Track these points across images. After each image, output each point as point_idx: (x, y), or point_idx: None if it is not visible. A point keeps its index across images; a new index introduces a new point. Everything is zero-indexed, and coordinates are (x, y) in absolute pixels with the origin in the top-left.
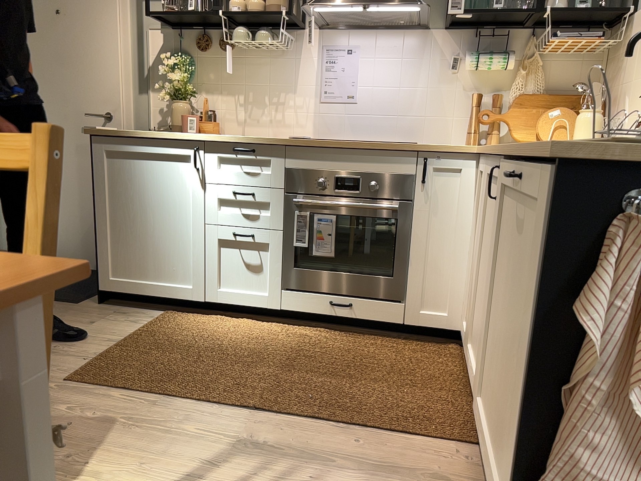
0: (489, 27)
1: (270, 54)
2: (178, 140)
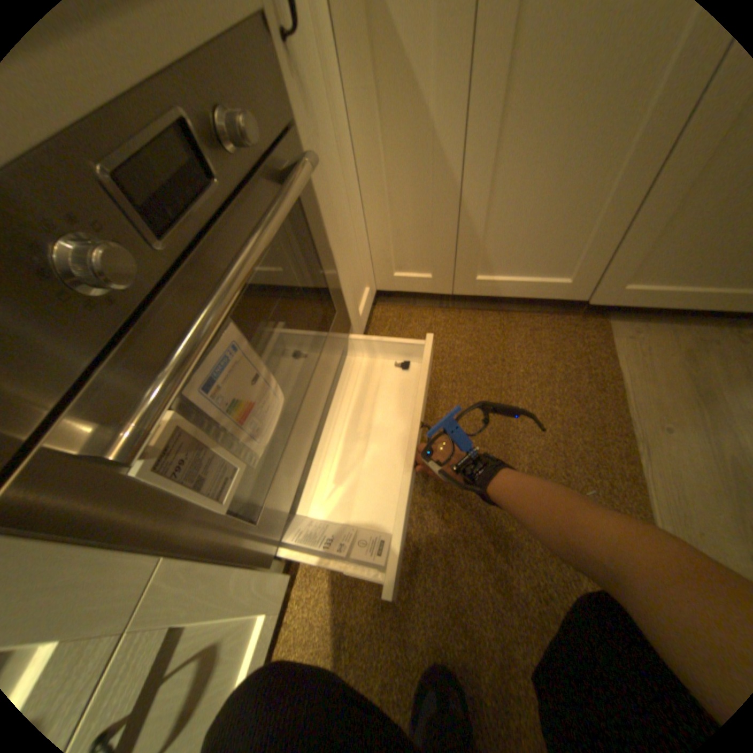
0: None
1: None
2: None
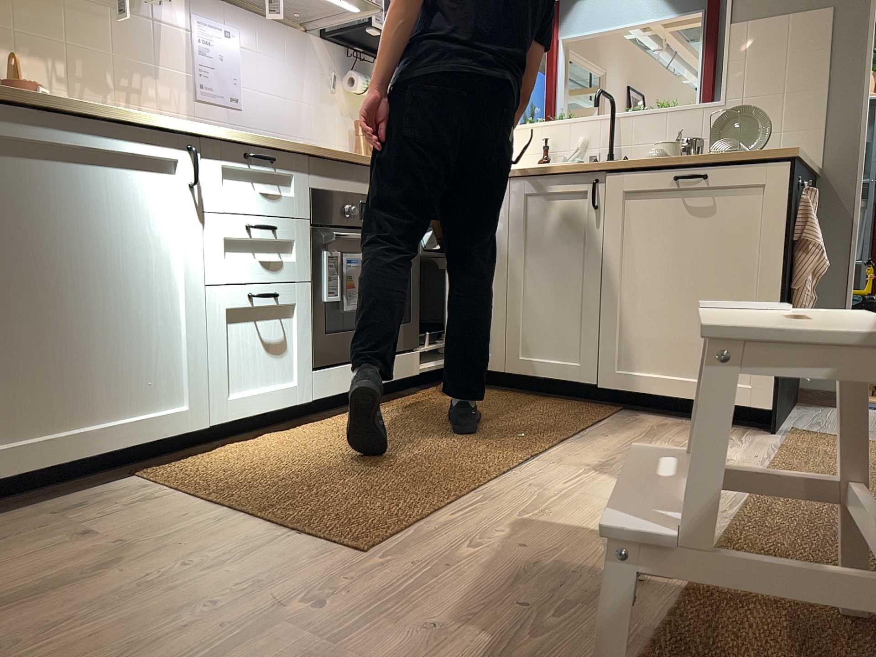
0: (359, 49)
1: (115, 6)
2: (160, 131)
